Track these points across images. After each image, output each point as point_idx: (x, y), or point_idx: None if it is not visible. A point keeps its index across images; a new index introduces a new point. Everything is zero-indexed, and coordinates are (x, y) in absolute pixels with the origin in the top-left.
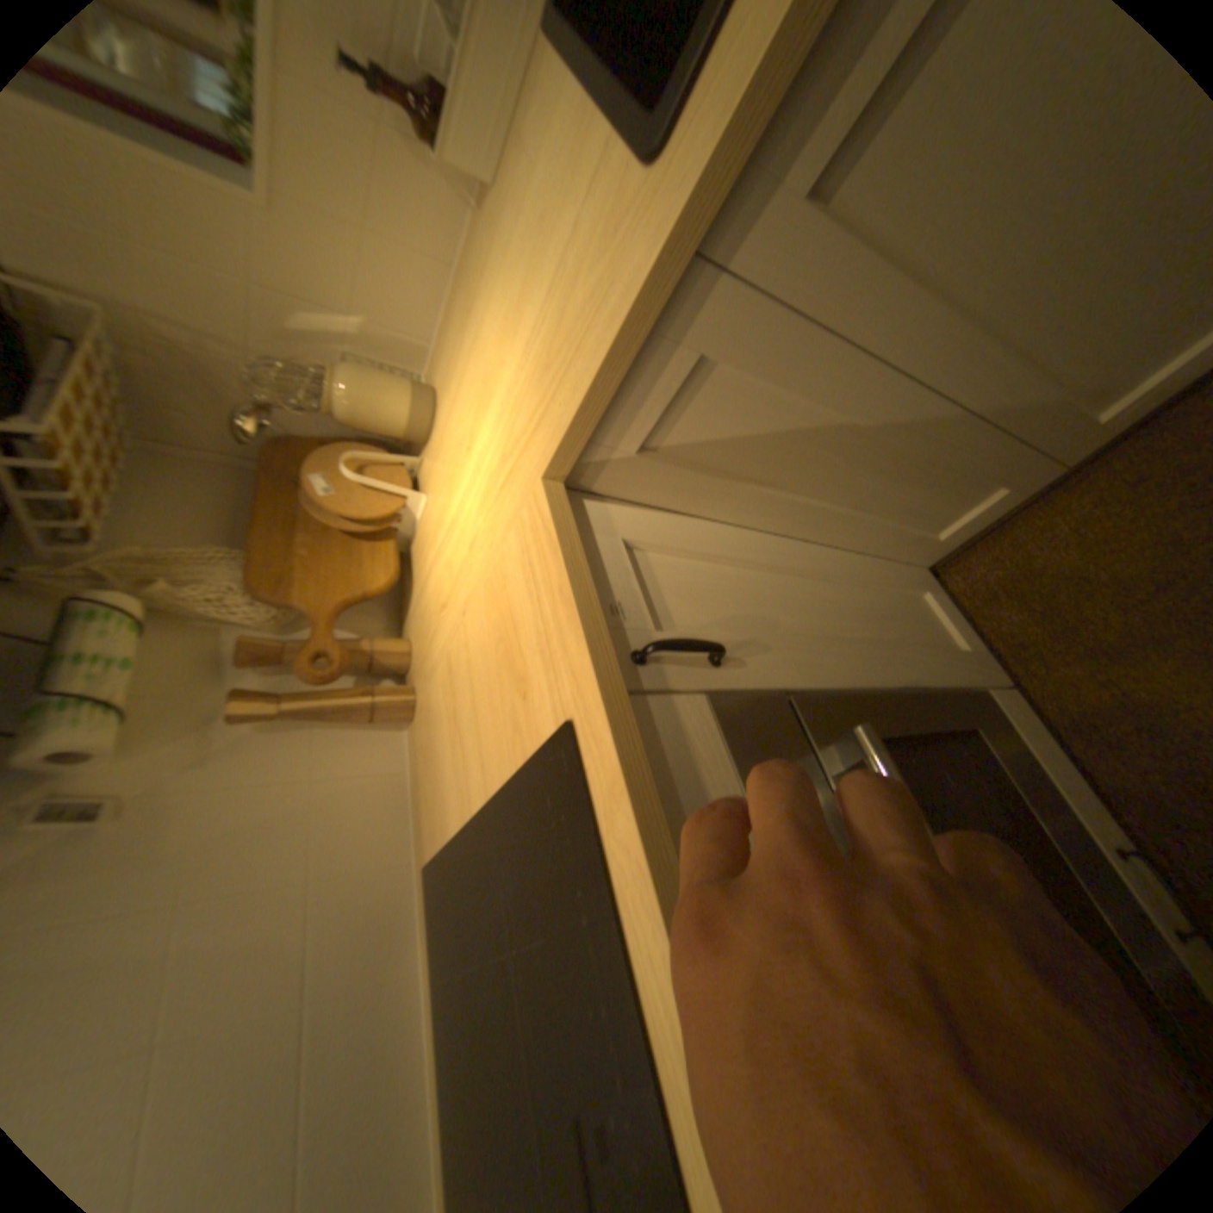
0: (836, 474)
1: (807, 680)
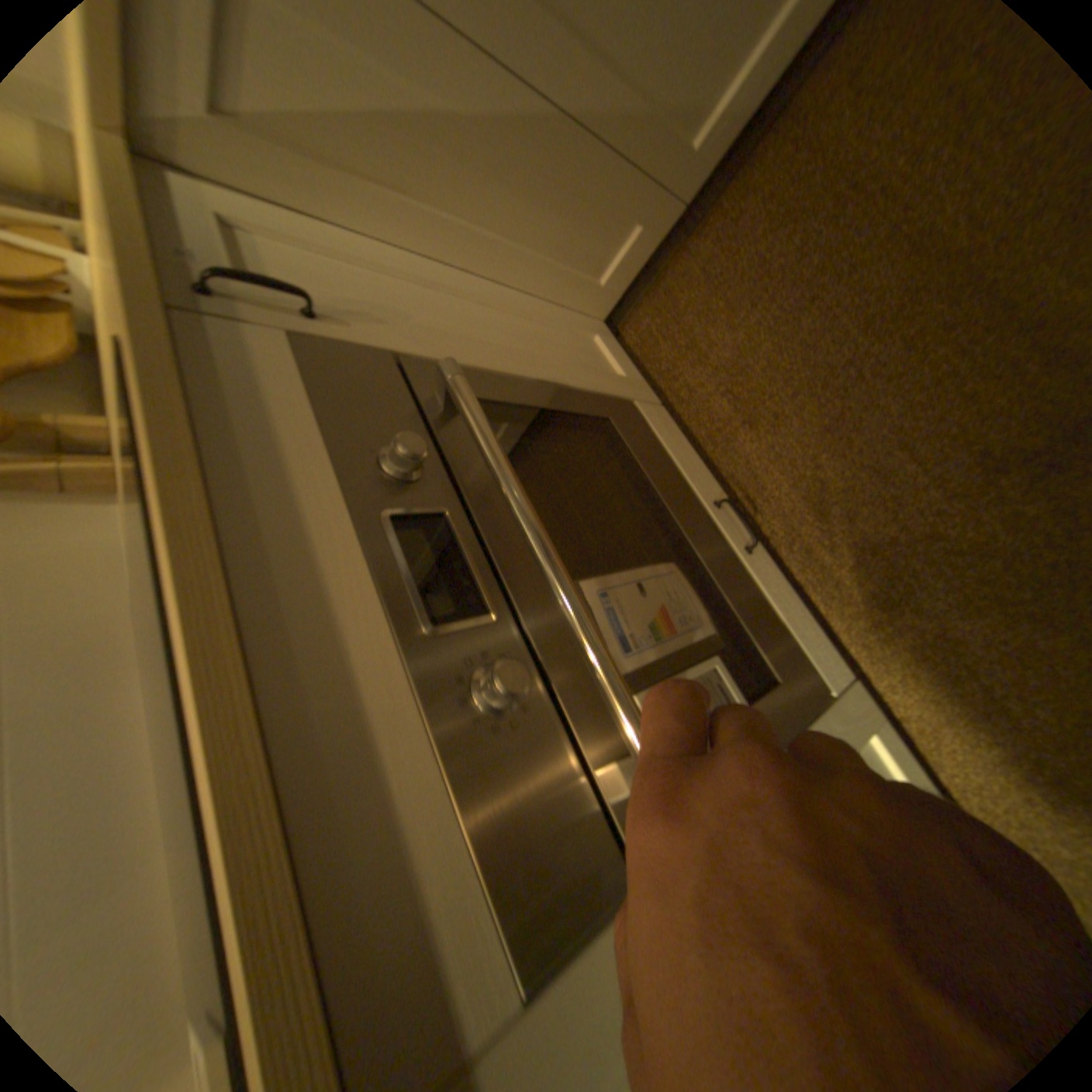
0: (461, 182)
1: (426, 352)
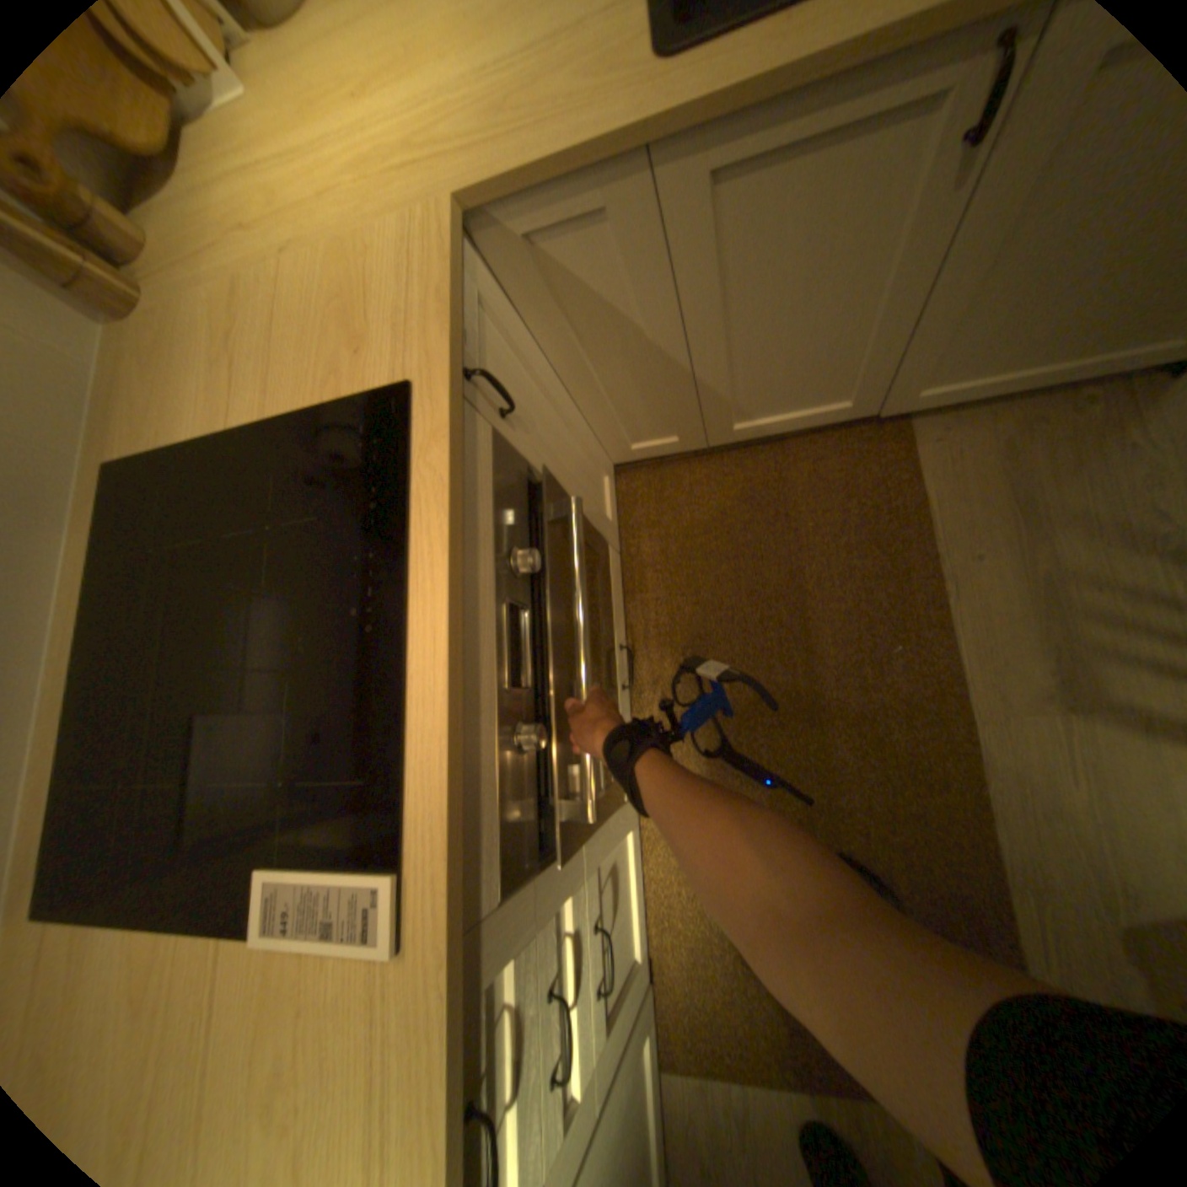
0: (609, 349)
1: (532, 460)
